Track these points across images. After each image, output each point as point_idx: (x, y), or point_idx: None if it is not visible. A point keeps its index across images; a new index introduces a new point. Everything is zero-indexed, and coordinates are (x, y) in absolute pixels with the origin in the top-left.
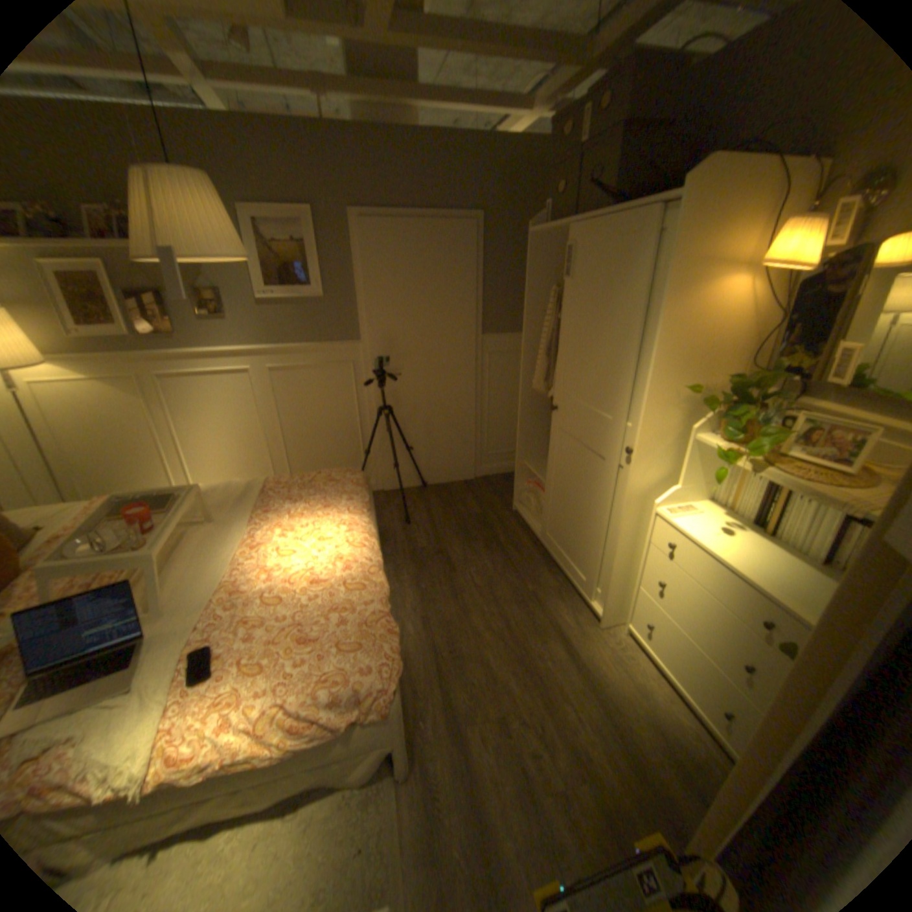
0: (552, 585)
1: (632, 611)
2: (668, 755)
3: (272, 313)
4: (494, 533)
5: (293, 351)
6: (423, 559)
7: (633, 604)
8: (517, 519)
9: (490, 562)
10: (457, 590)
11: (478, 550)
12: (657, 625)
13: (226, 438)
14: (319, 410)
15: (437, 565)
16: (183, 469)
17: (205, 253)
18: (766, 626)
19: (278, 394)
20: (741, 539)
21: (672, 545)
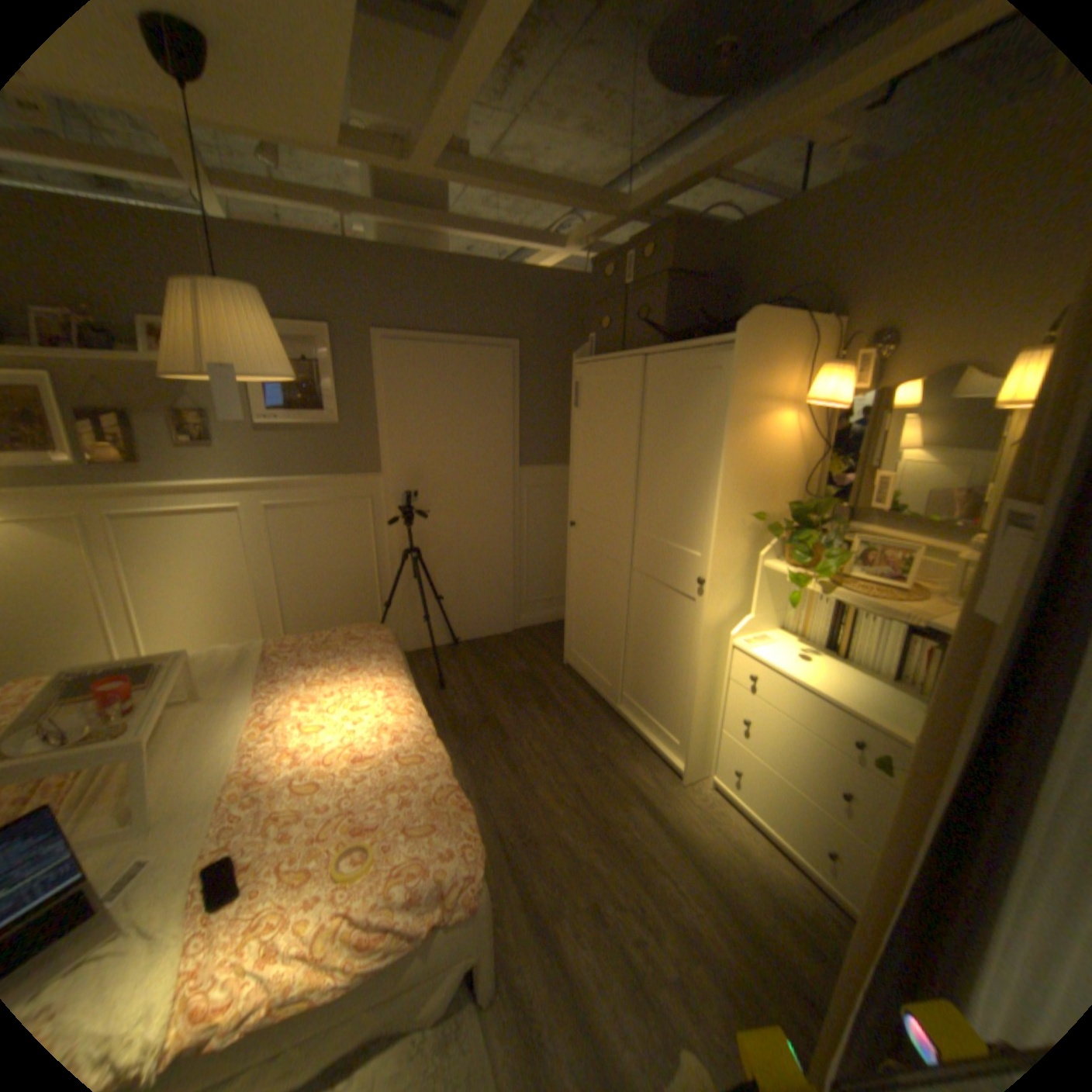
0: (623, 743)
1: (714, 761)
2: (778, 915)
3: (274, 441)
4: (547, 690)
5: (298, 484)
6: (468, 729)
7: (715, 752)
8: (571, 673)
9: (549, 725)
10: (516, 761)
11: (531, 712)
12: (745, 770)
13: (200, 595)
14: (327, 556)
15: (487, 735)
16: (135, 638)
17: (255, 371)
18: (858, 746)
19: (275, 537)
20: (818, 664)
21: (754, 677)
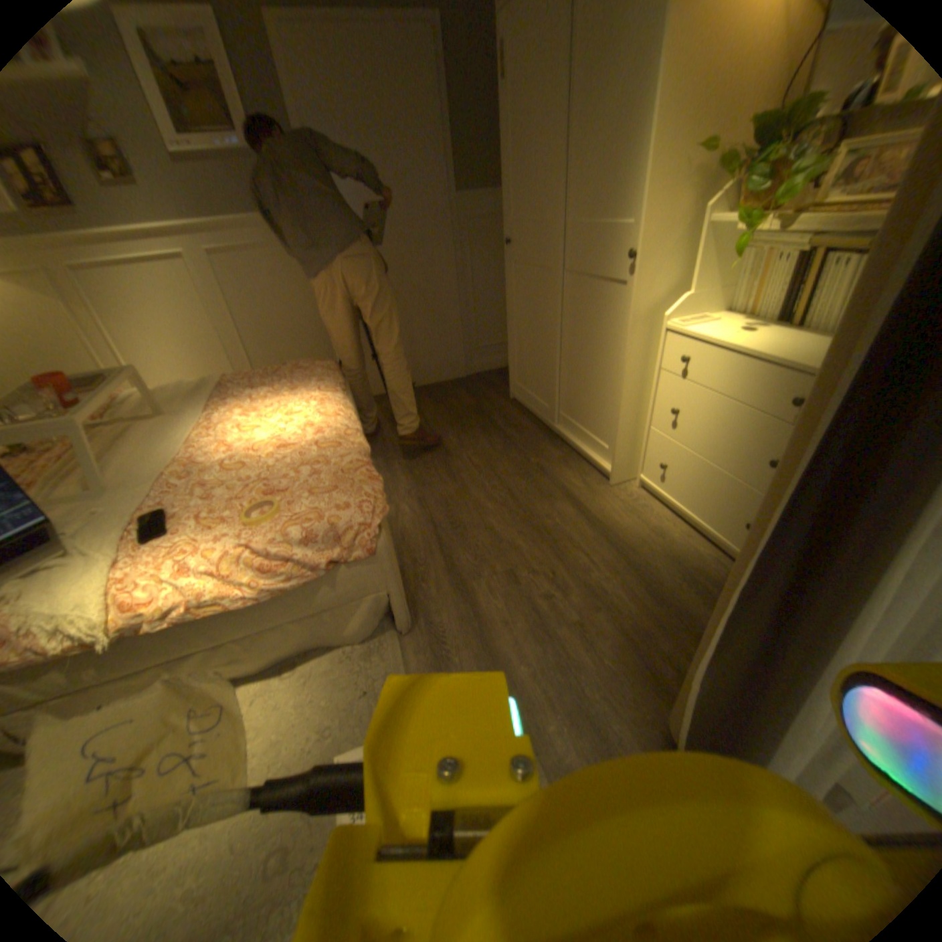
0: (557, 455)
1: (643, 463)
2: (686, 578)
3: (195, 173)
4: (491, 419)
5: (231, 225)
6: (416, 449)
7: (645, 454)
8: (516, 405)
9: (489, 444)
10: (455, 471)
11: (474, 435)
12: (671, 461)
13: (174, 345)
14: (278, 303)
15: (432, 453)
16: None
17: None
18: (796, 402)
19: (224, 284)
20: (764, 331)
21: (685, 357)
